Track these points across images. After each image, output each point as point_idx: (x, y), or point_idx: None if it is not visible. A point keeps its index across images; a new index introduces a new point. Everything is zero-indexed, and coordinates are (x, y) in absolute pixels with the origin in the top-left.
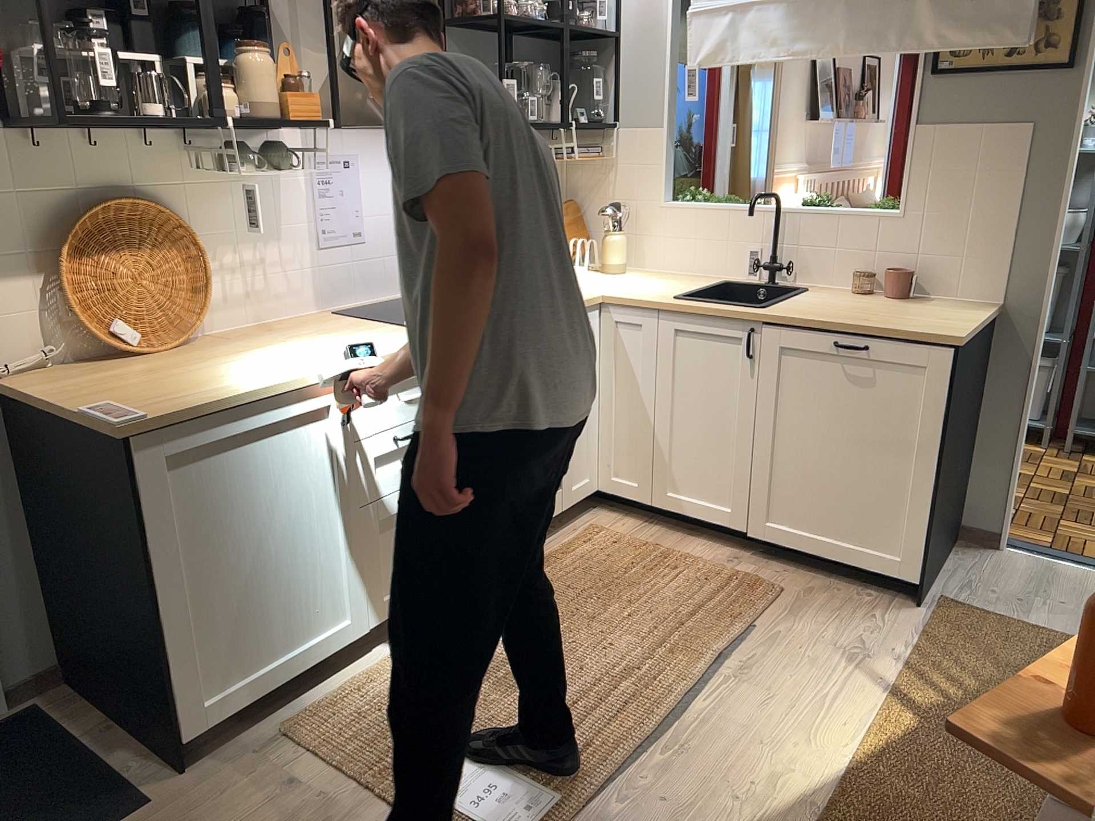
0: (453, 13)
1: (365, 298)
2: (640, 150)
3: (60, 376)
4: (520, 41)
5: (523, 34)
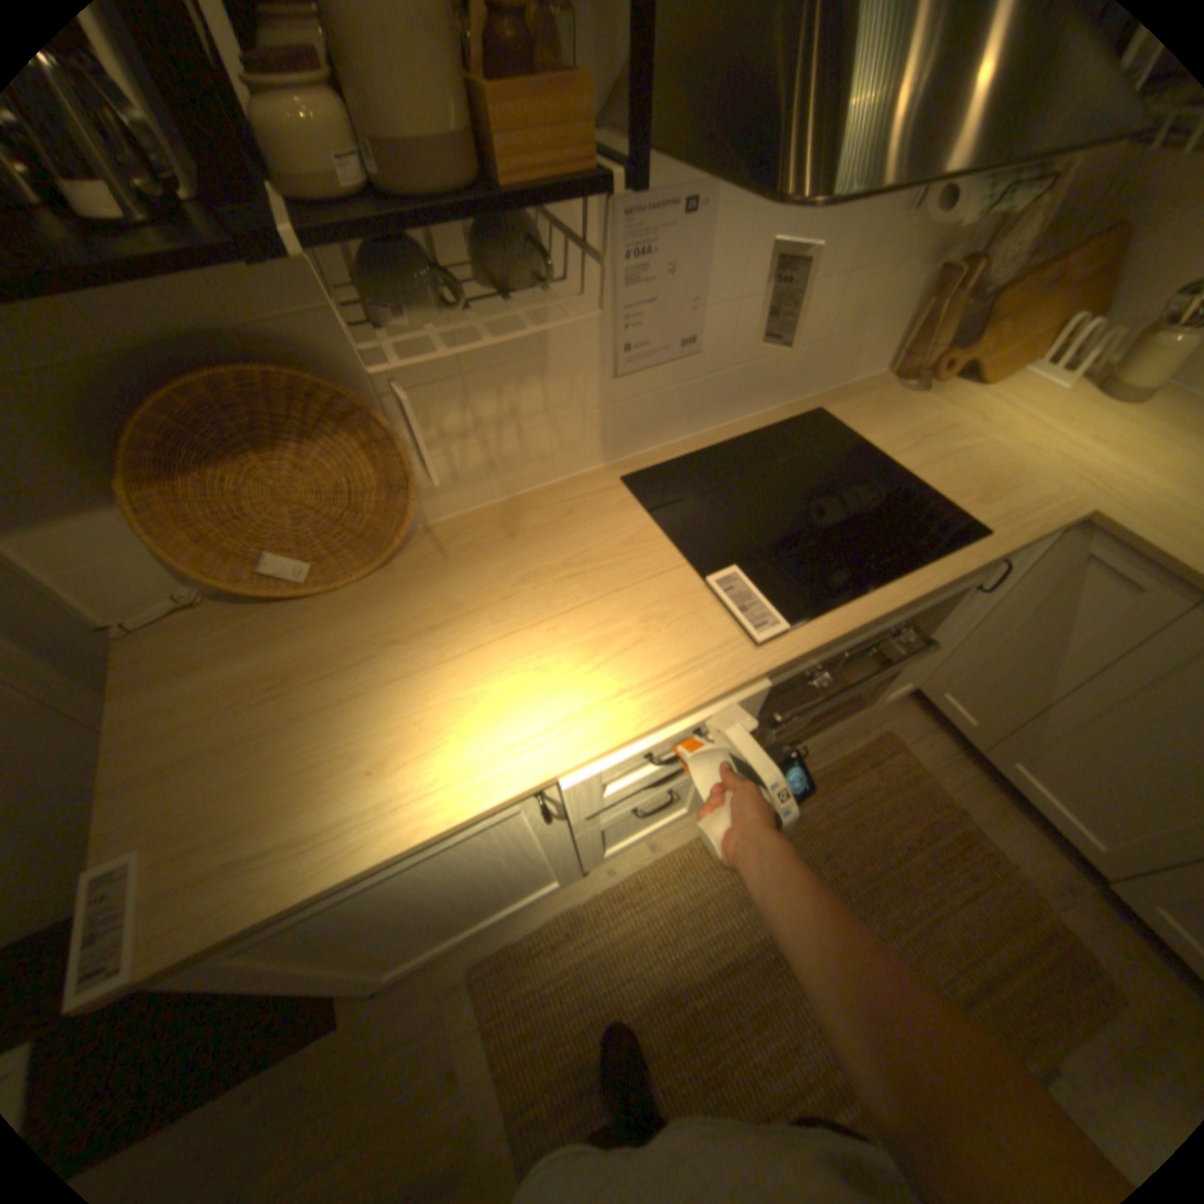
0: None
1: (682, 432)
2: None
3: (185, 643)
4: None
5: None
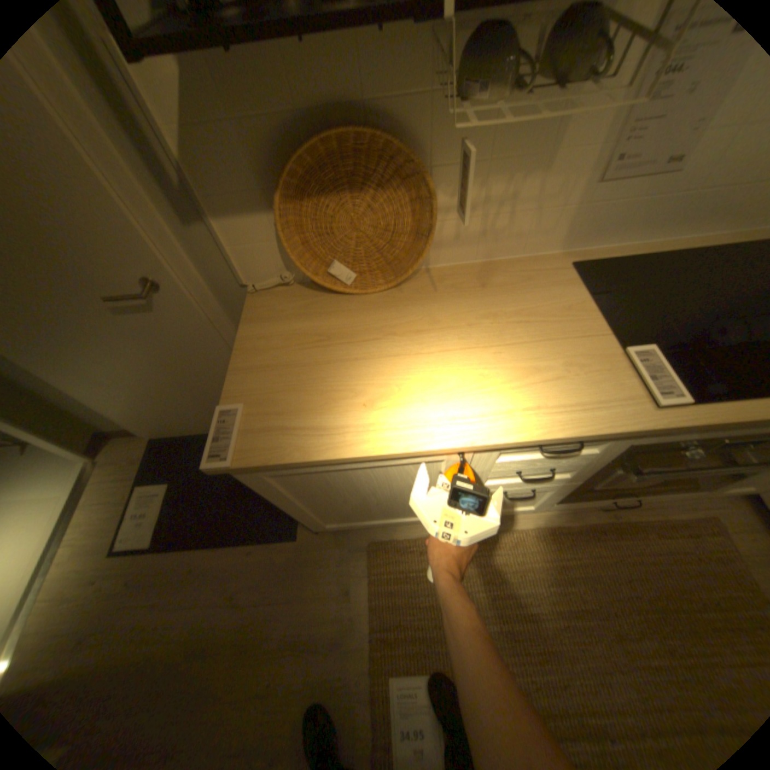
0: None
1: (634, 239)
2: None
3: (282, 304)
4: None
5: None
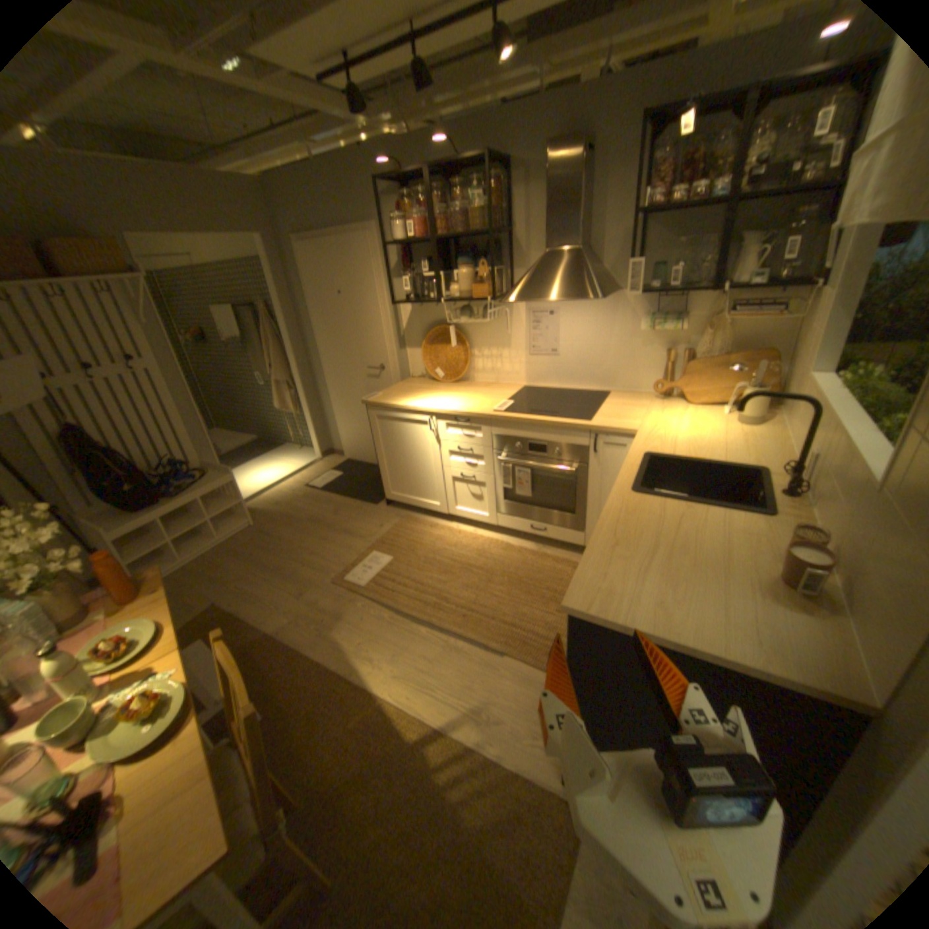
0: (660, 200)
1: (555, 384)
2: (822, 313)
3: (416, 381)
4: (750, 204)
5: (743, 200)
